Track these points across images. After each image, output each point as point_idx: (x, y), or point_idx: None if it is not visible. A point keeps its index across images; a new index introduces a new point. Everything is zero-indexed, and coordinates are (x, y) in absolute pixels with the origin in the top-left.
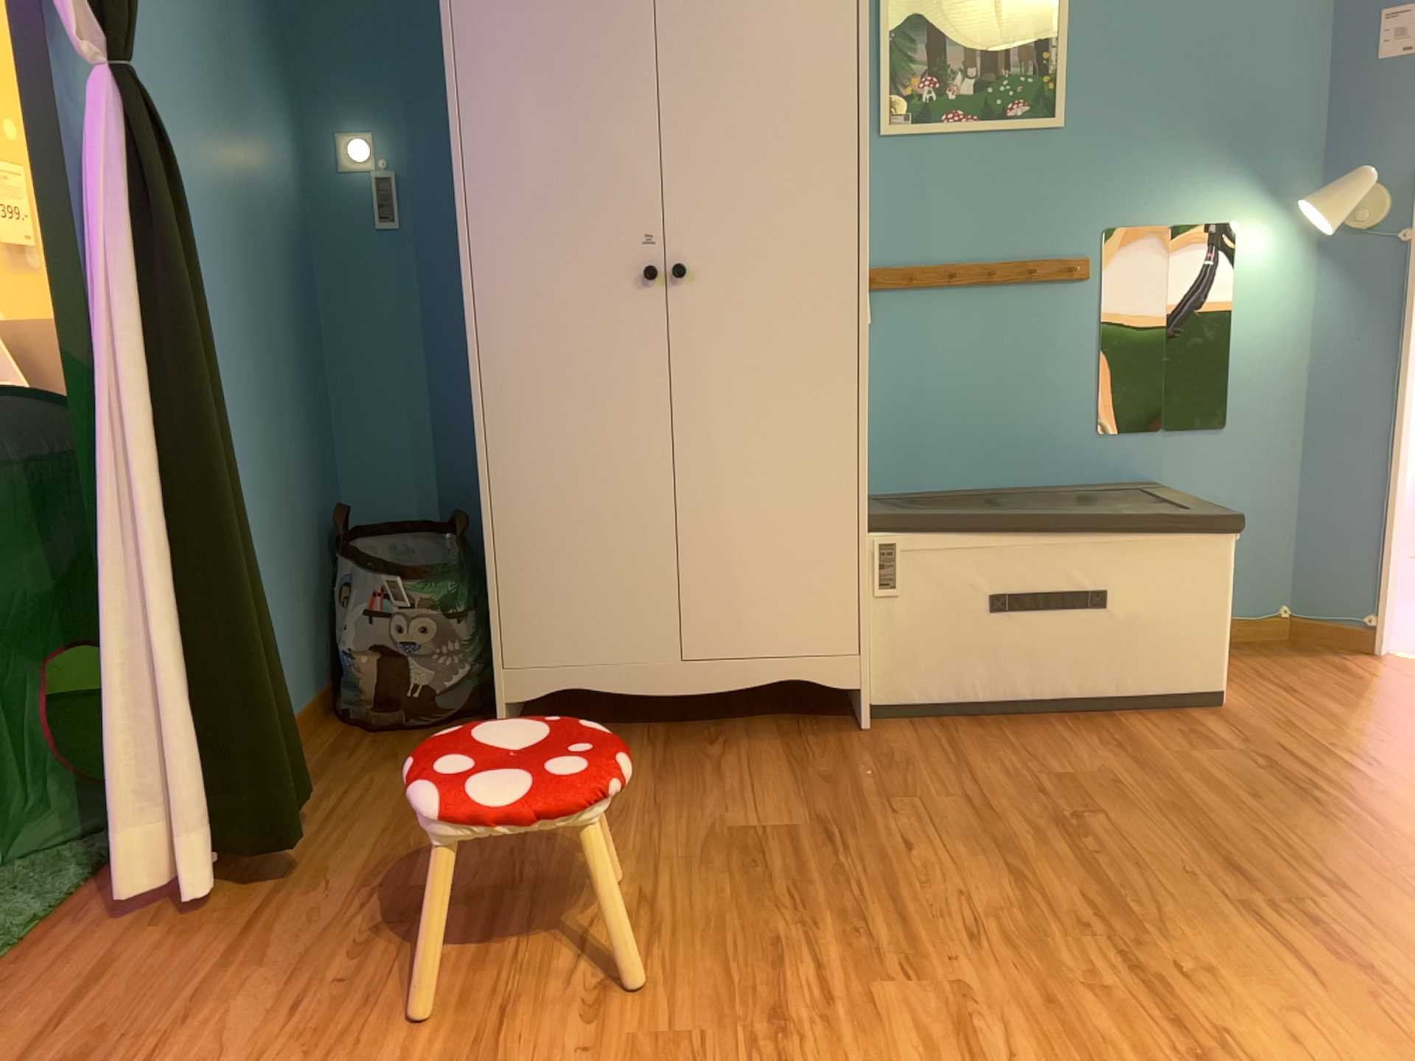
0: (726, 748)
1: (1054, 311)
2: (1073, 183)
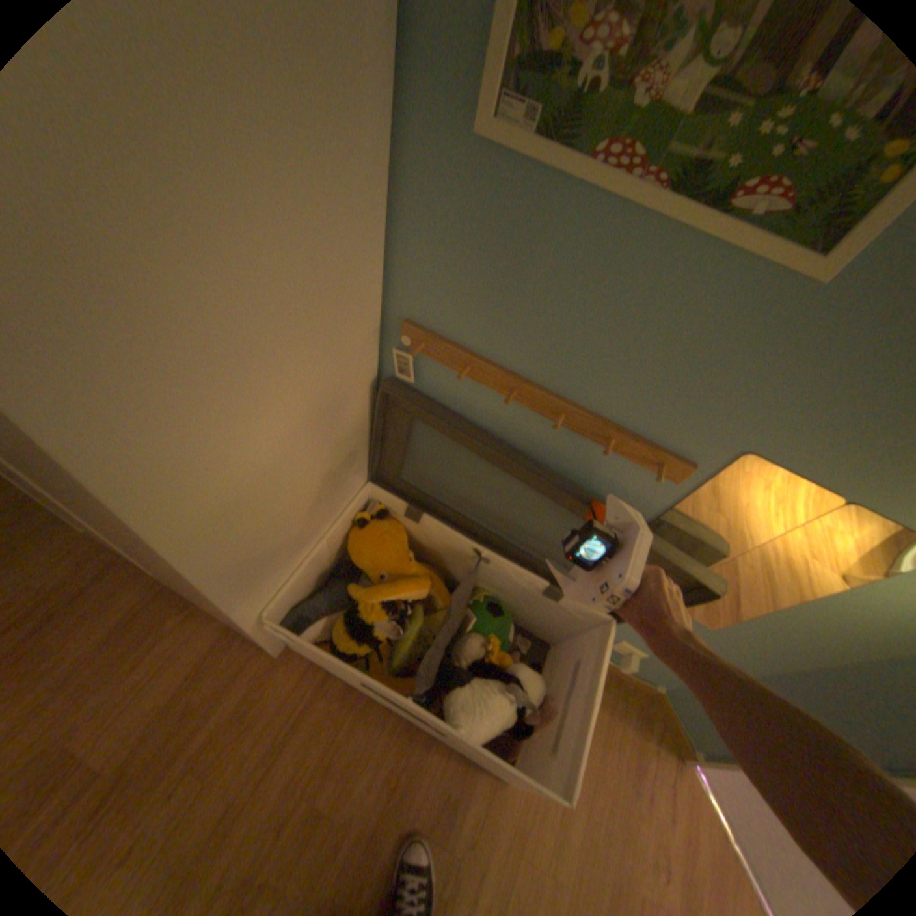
0: (182, 631)
1: (619, 481)
2: (764, 377)
